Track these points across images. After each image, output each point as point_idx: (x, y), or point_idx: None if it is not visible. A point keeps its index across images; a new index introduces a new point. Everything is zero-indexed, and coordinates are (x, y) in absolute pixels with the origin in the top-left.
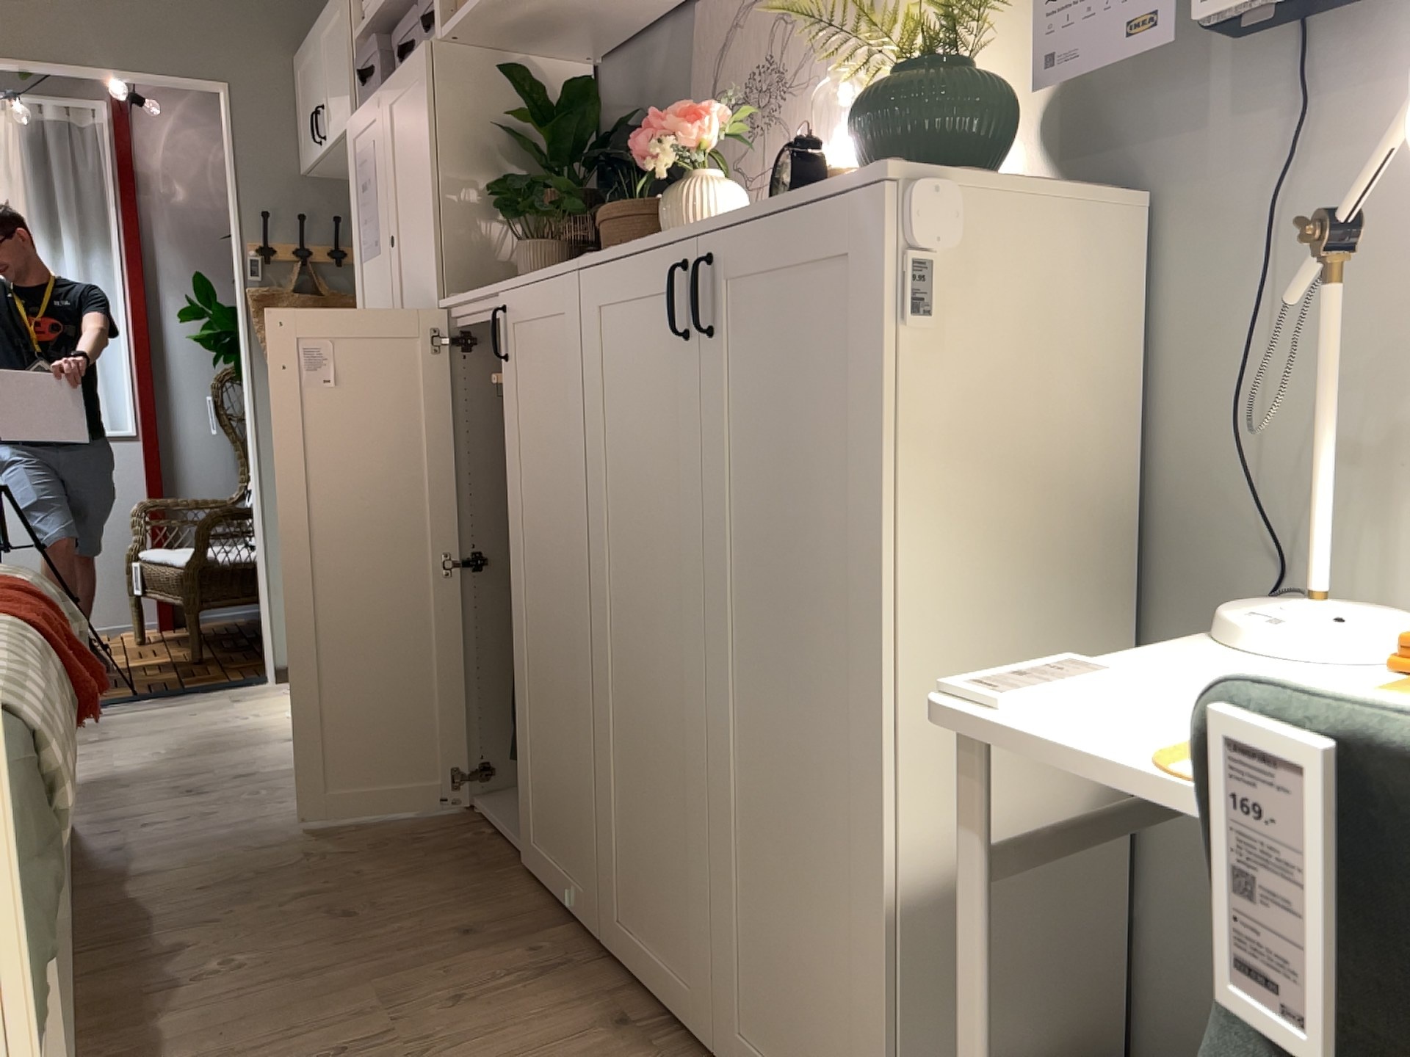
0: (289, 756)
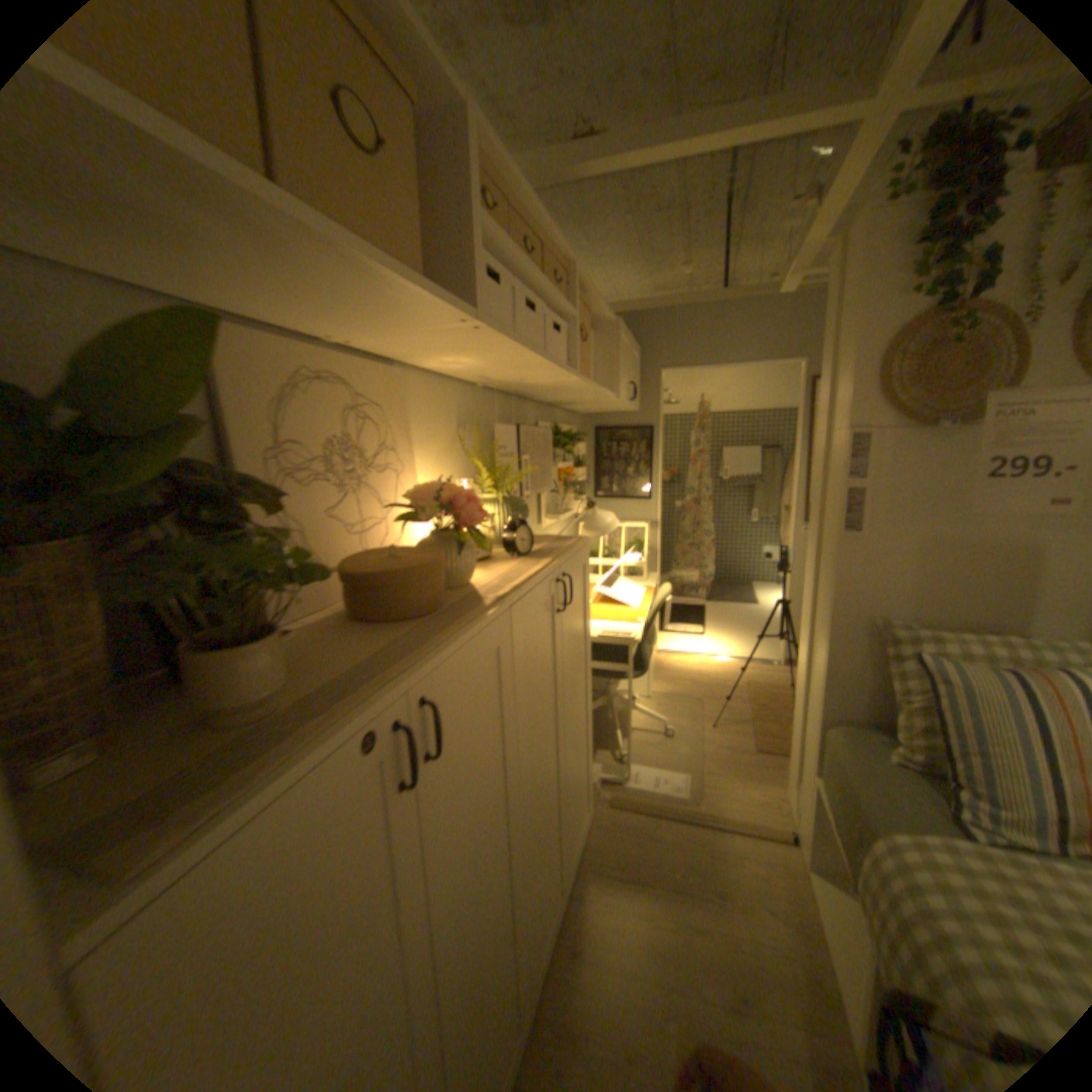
0: None
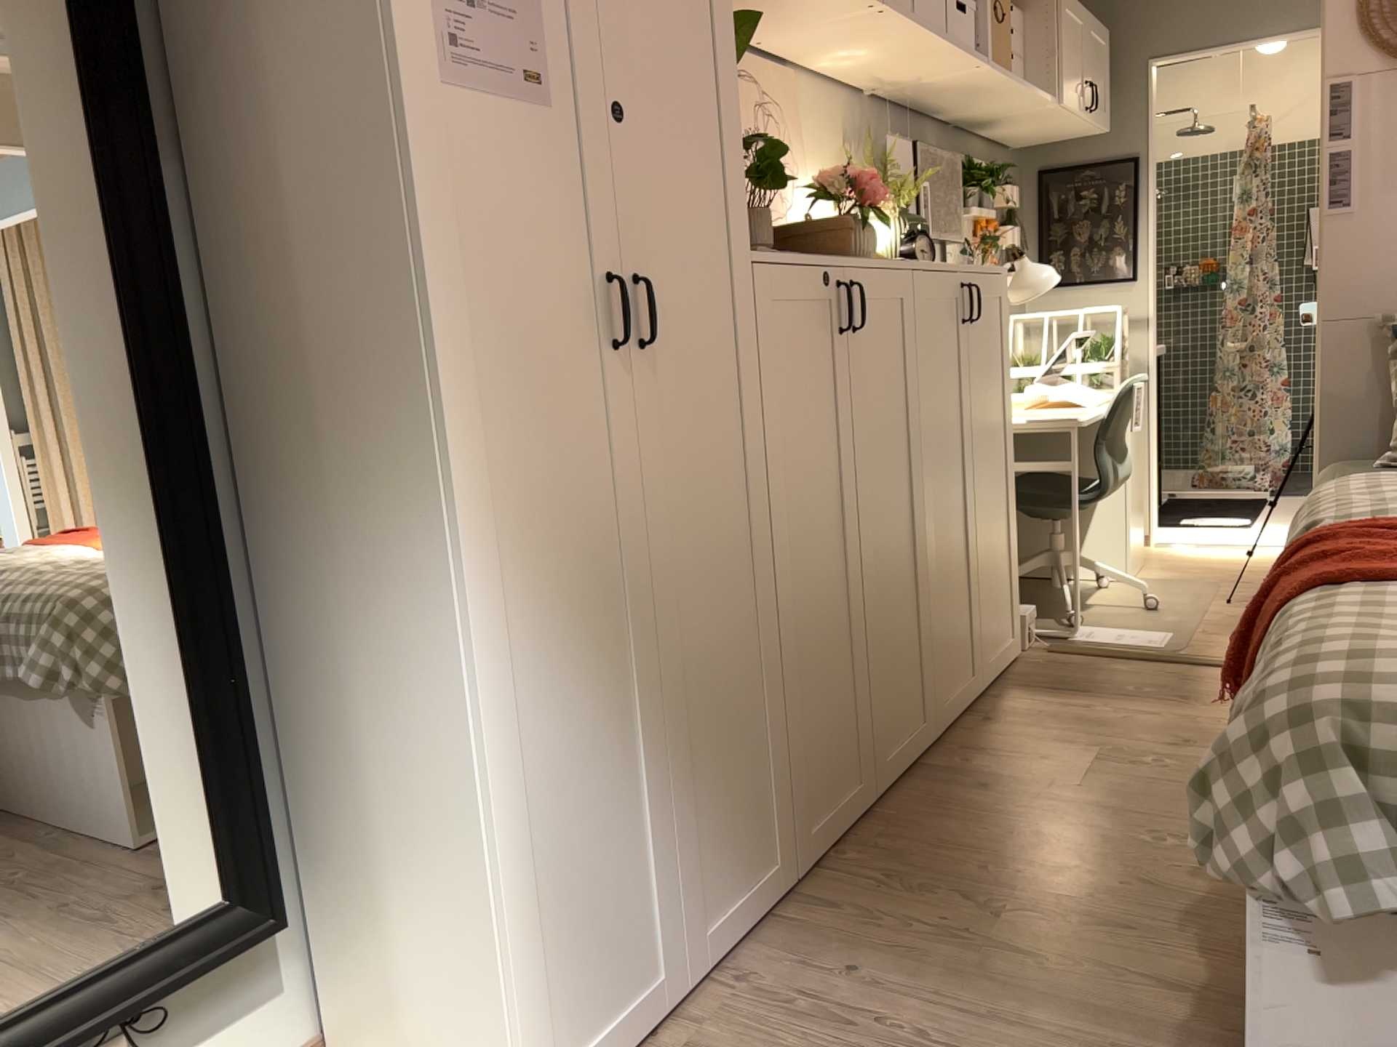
0: None
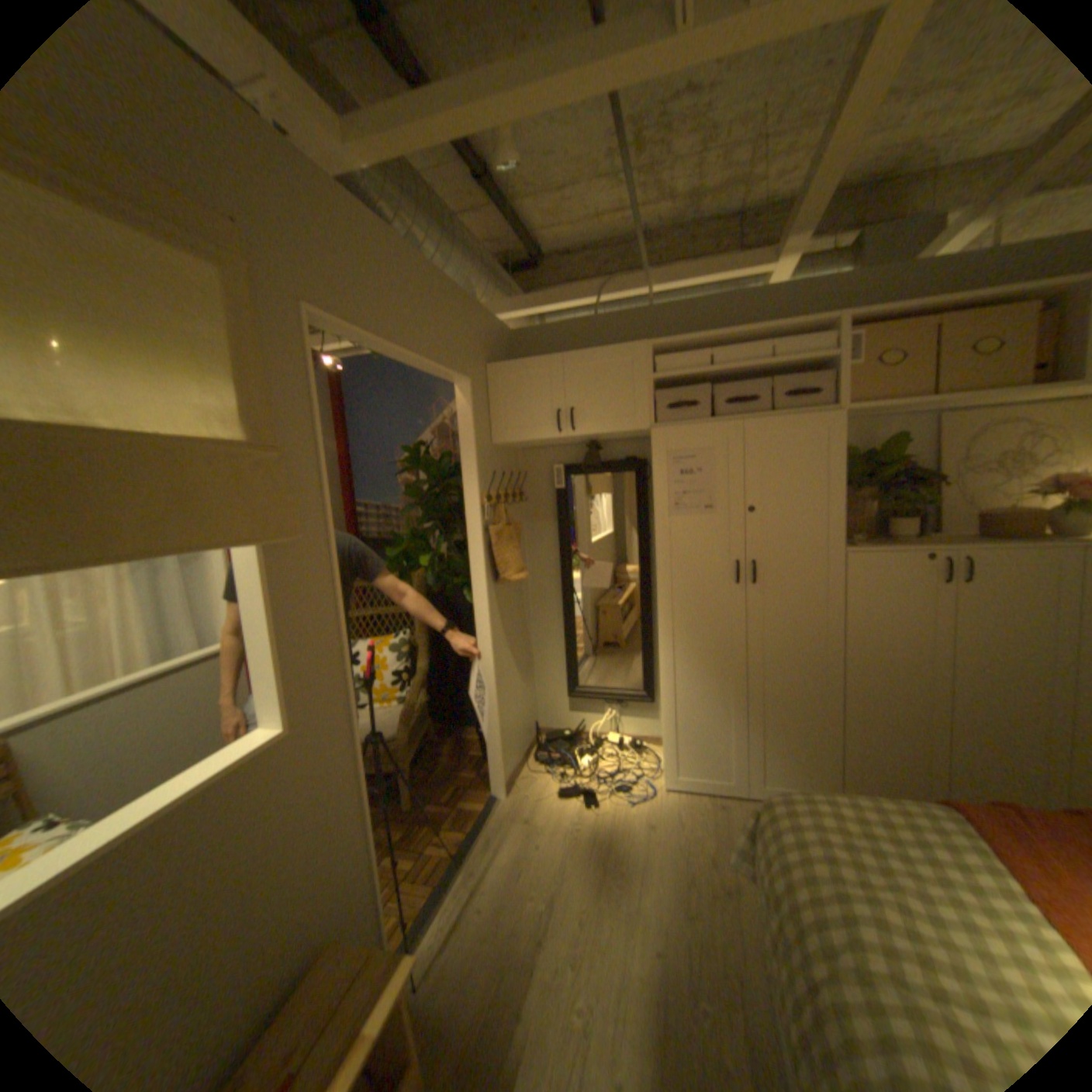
0: (685, 837)
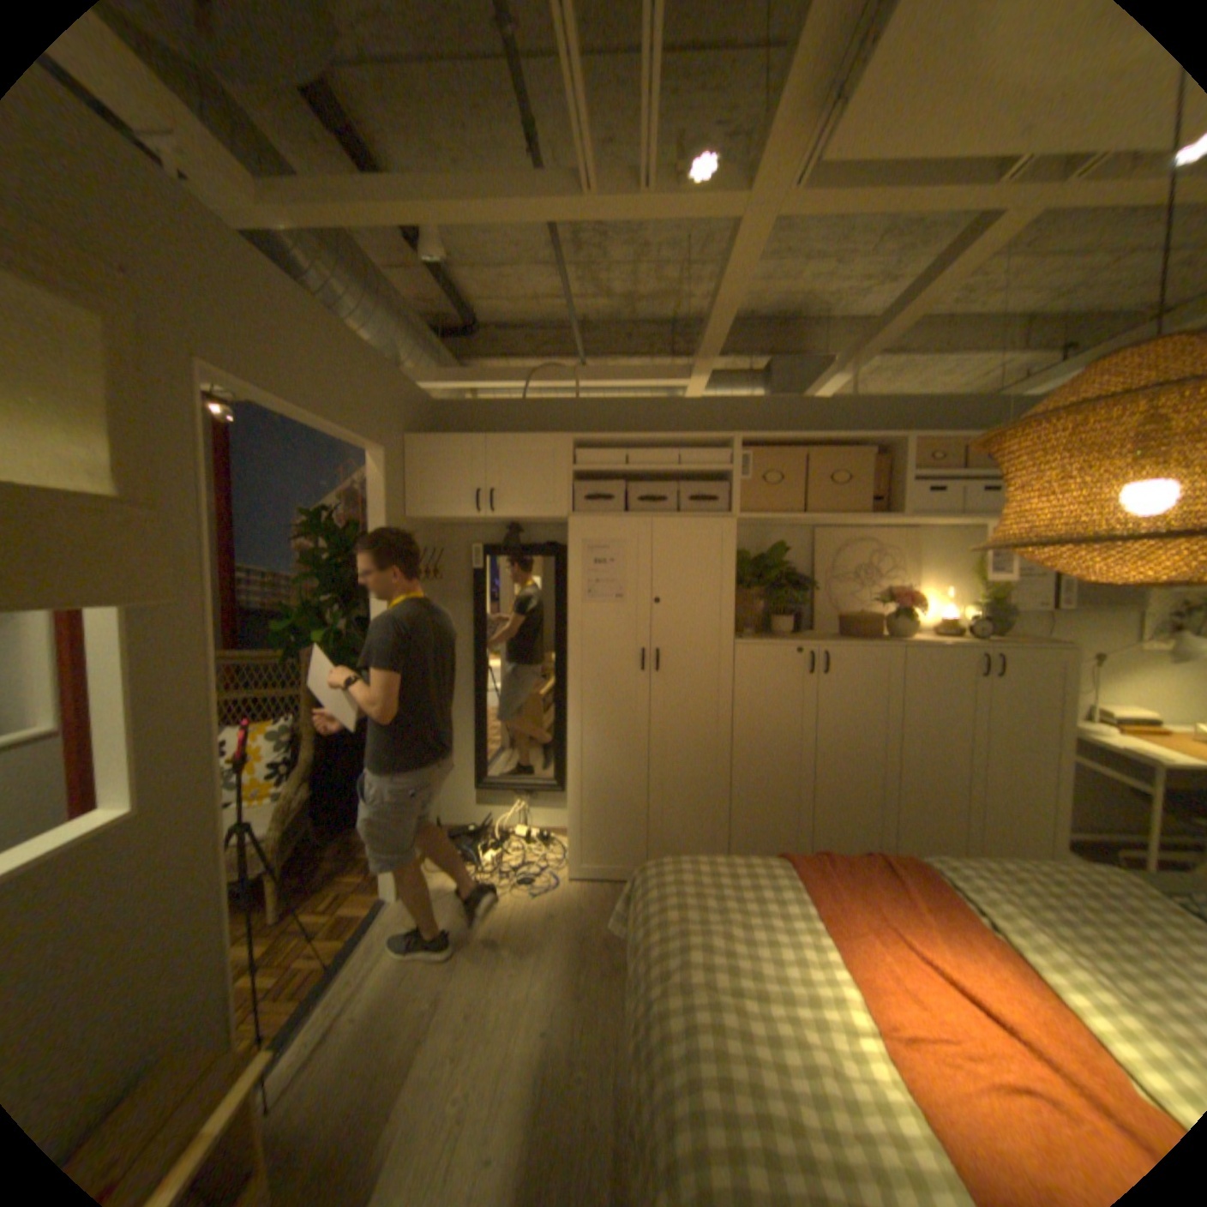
0: (582, 923)
